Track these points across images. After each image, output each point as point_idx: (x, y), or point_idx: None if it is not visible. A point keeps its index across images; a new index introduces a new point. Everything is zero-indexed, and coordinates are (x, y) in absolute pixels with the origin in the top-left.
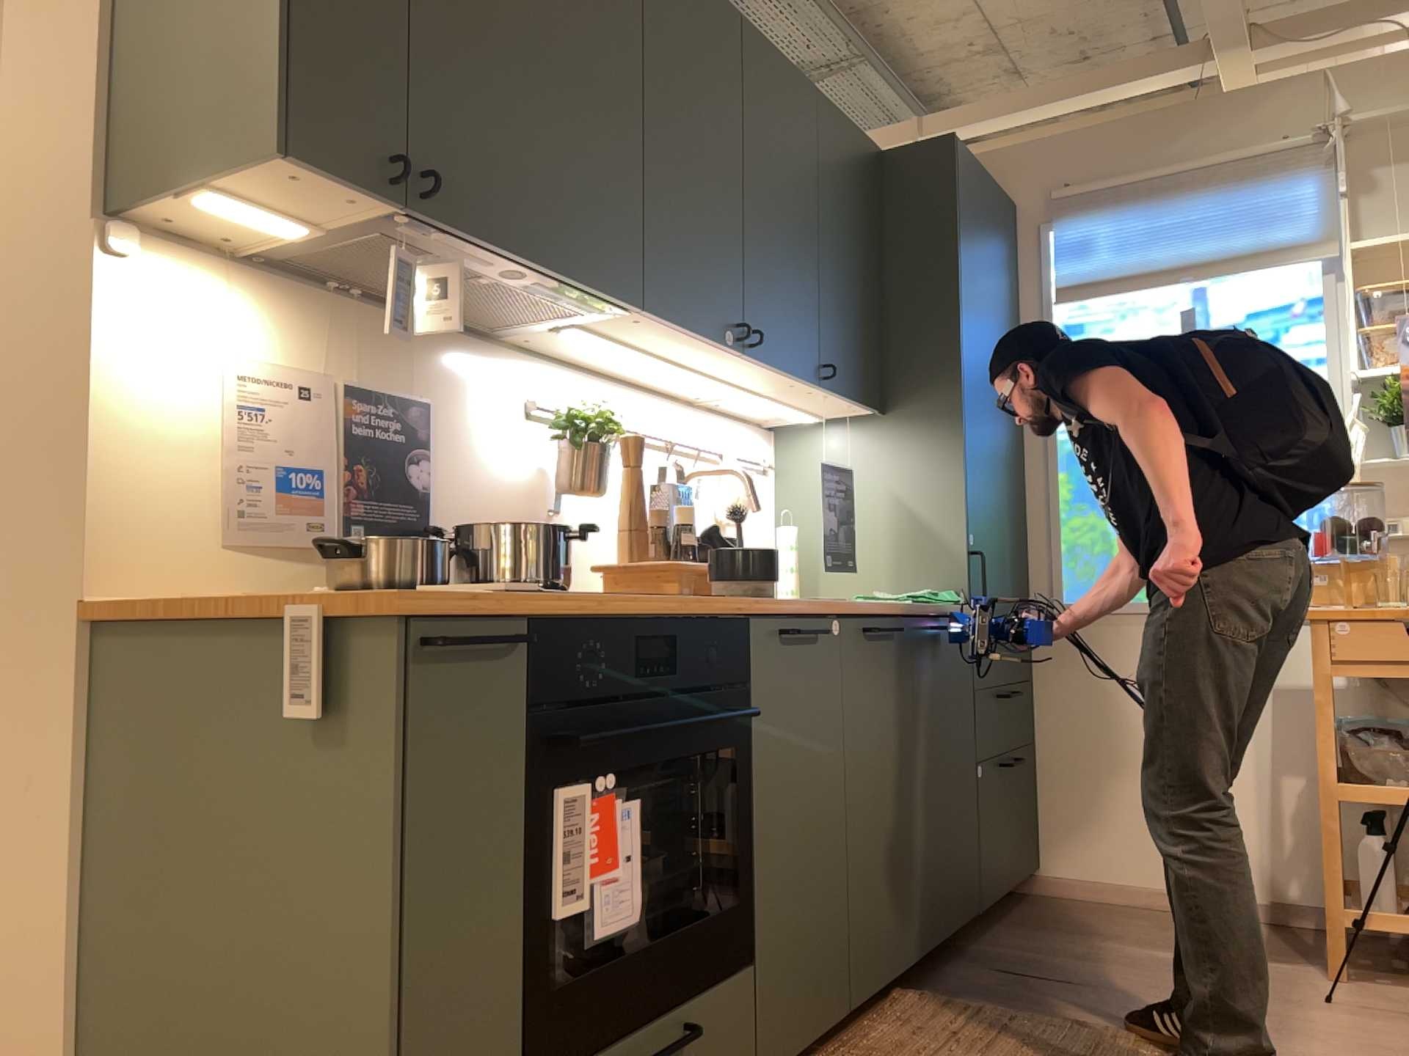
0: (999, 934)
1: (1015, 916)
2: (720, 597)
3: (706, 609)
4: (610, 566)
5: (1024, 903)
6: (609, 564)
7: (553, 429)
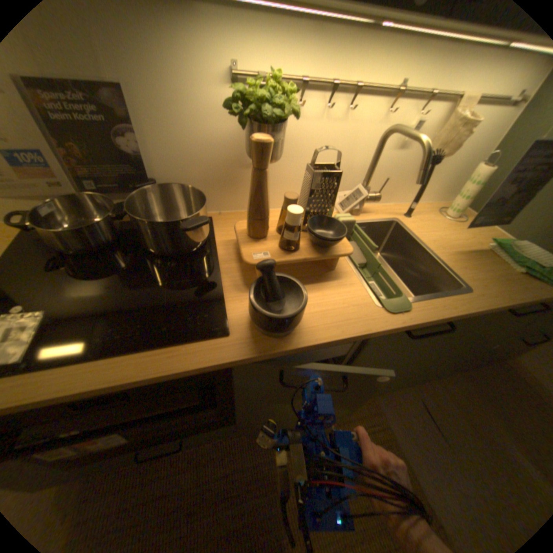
0: (454, 379)
1: (477, 371)
2: (220, 337)
3: (168, 367)
4: (236, 234)
5: (492, 364)
6: (242, 228)
7: (232, 105)
